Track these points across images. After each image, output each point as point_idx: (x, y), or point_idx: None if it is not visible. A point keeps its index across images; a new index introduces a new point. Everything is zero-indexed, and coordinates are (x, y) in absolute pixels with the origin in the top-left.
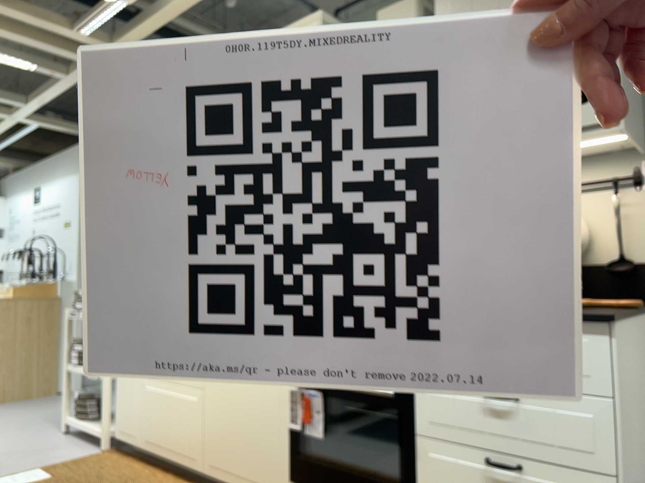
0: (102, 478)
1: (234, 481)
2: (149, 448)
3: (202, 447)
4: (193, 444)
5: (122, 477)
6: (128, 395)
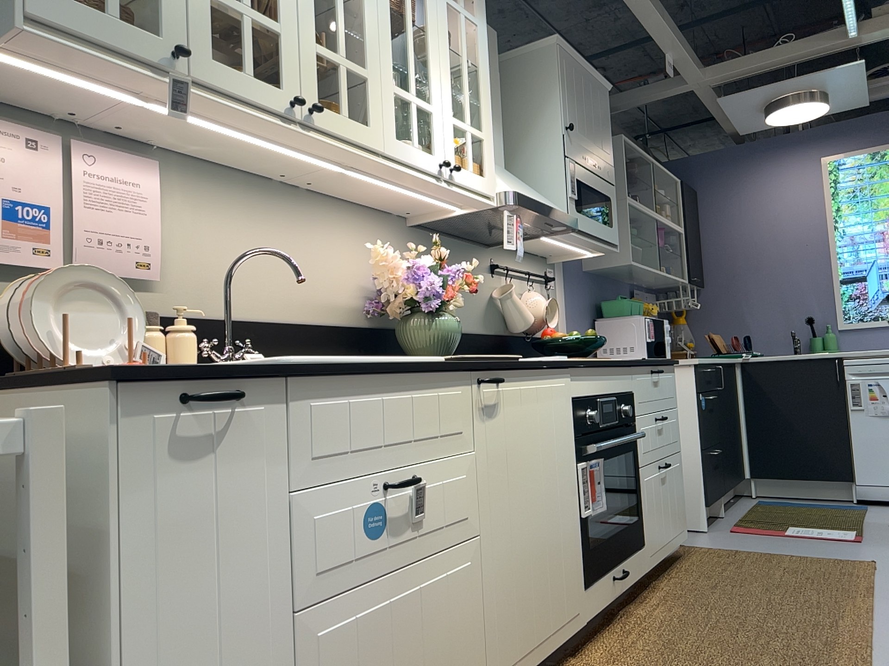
0: None
1: (535, 656)
2: None
3: (485, 651)
4: (470, 663)
5: None
6: None
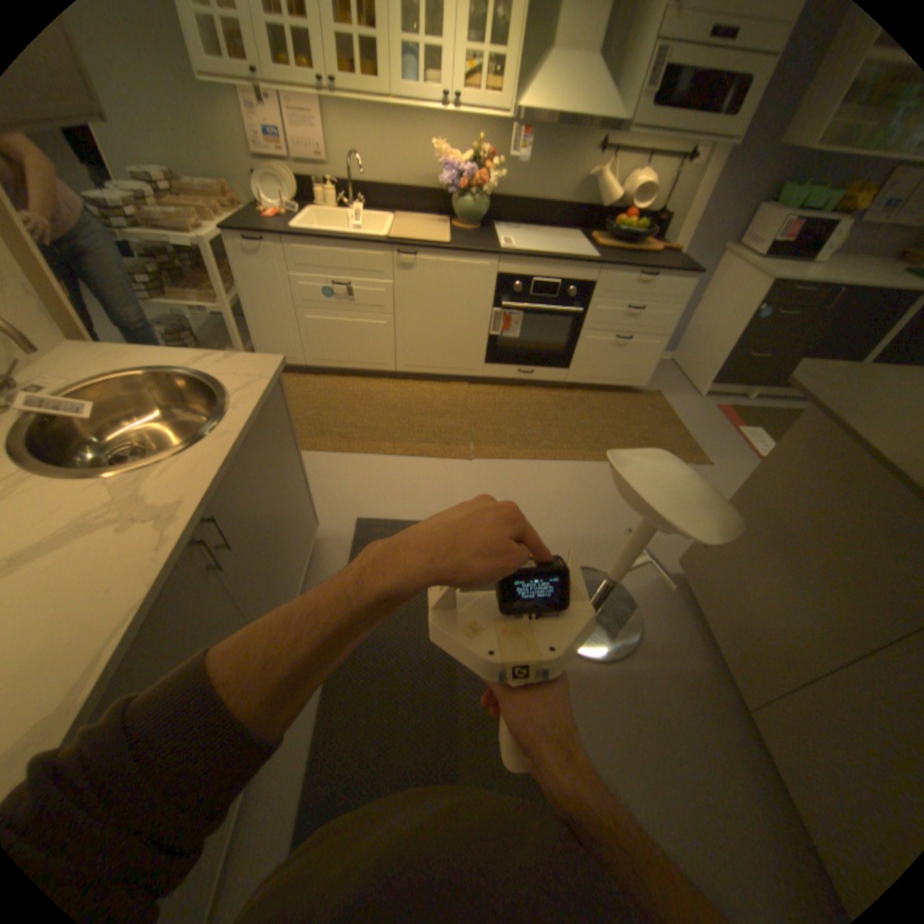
0: (306, 396)
1: (432, 371)
2: (322, 364)
3: (395, 355)
4: (385, 355)
5: (320, 391)
6: (275, 326)
